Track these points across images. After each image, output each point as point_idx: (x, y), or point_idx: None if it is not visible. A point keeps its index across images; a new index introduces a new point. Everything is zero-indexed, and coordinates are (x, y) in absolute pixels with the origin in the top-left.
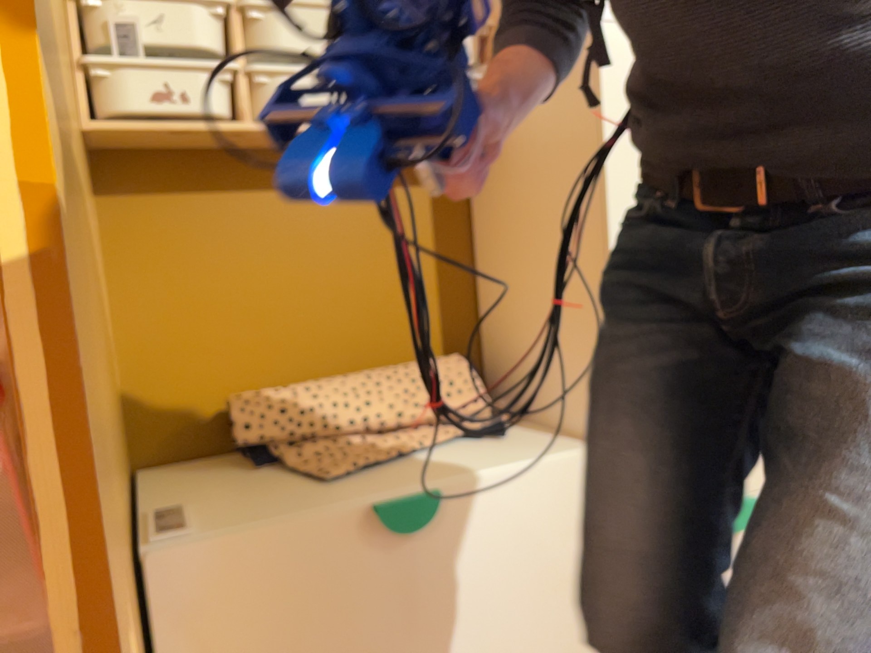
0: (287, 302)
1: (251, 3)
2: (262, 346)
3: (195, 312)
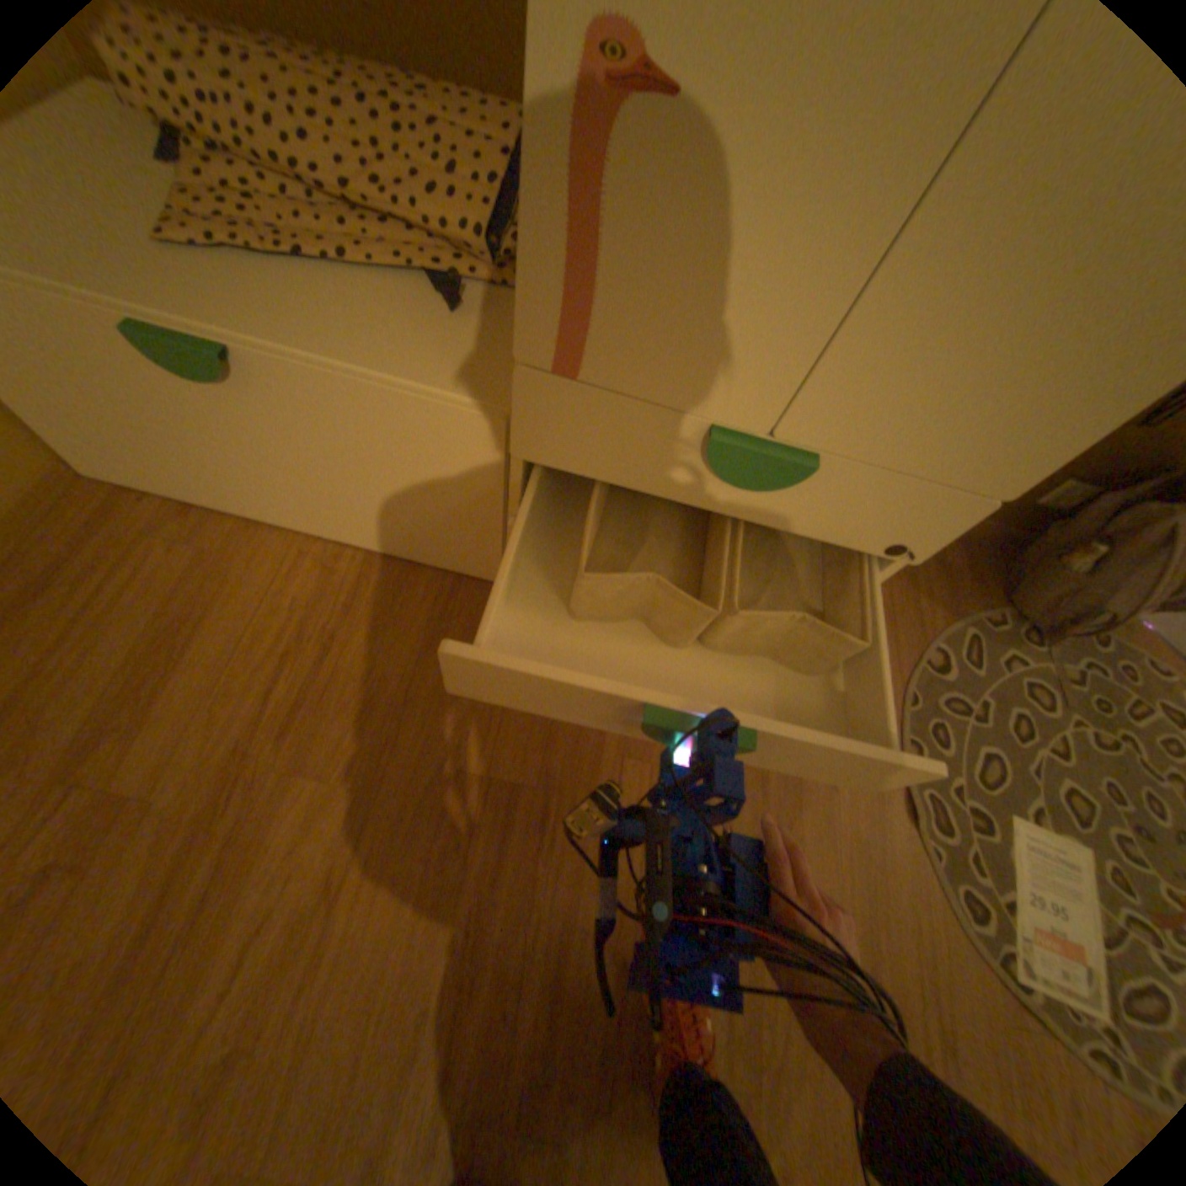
0: None
1: None
2: None
3: None
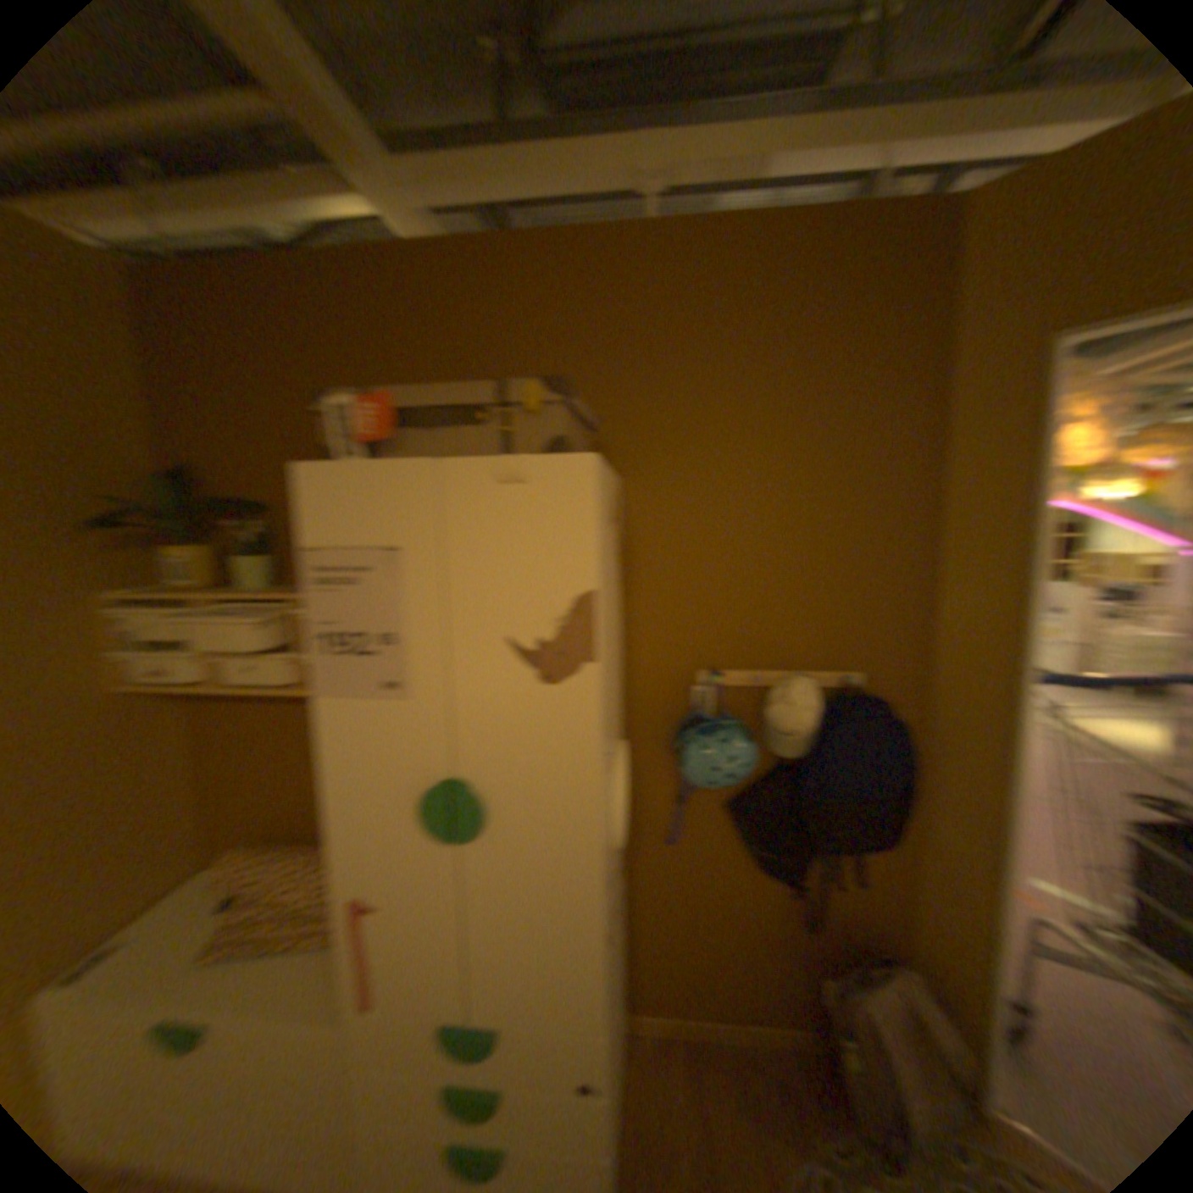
0: (287, 786)
1: (194, 613)
2: (271, 812)
3: (229, 783)
